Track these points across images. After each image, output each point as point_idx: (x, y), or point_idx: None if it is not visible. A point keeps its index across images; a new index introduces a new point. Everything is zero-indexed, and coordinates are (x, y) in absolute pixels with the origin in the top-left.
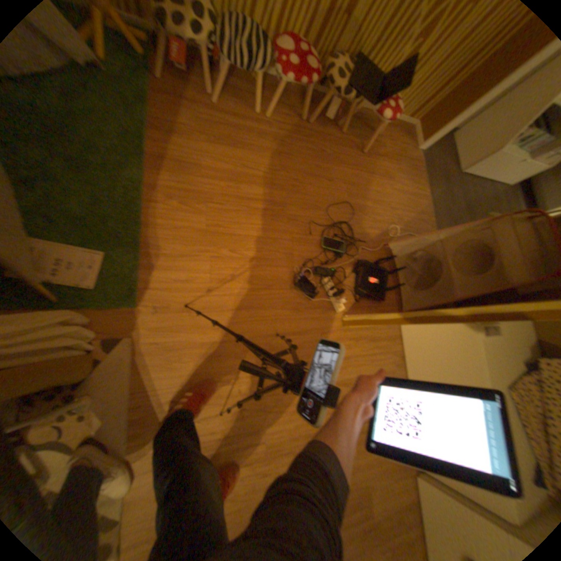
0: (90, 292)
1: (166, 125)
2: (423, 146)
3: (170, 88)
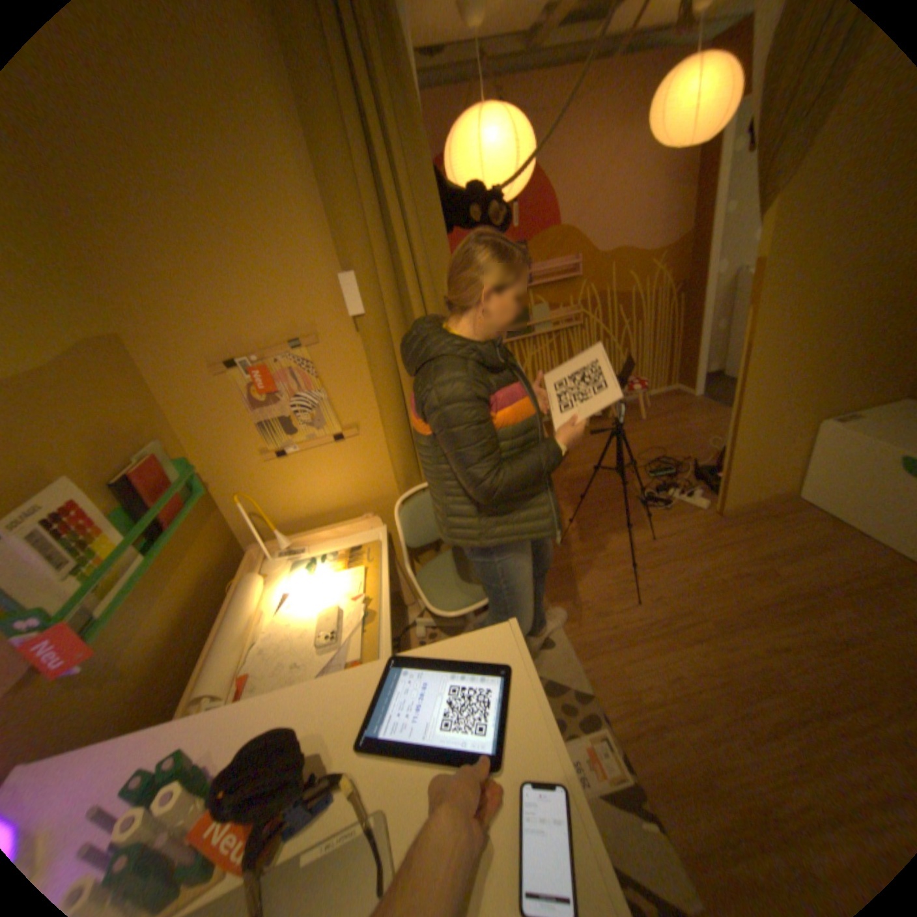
0: None
1: None
2: (696, 393)
3: None
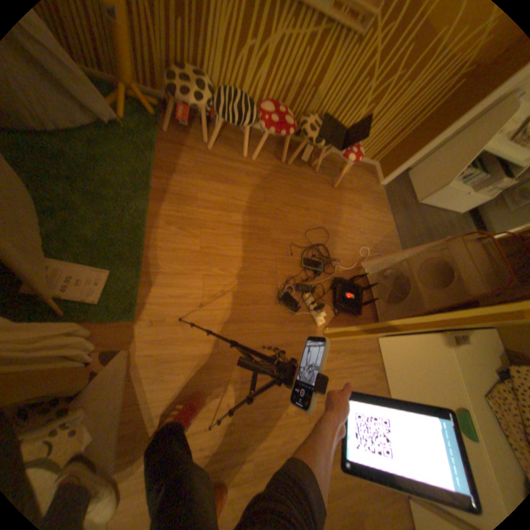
0: (93, 307)
1: (169, 166)
2: (383, 182)
3: (173, 139)
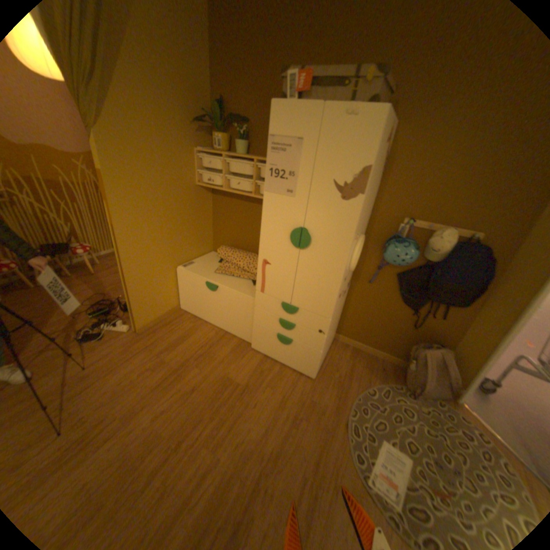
0: None
1: None
2: None
3: None
